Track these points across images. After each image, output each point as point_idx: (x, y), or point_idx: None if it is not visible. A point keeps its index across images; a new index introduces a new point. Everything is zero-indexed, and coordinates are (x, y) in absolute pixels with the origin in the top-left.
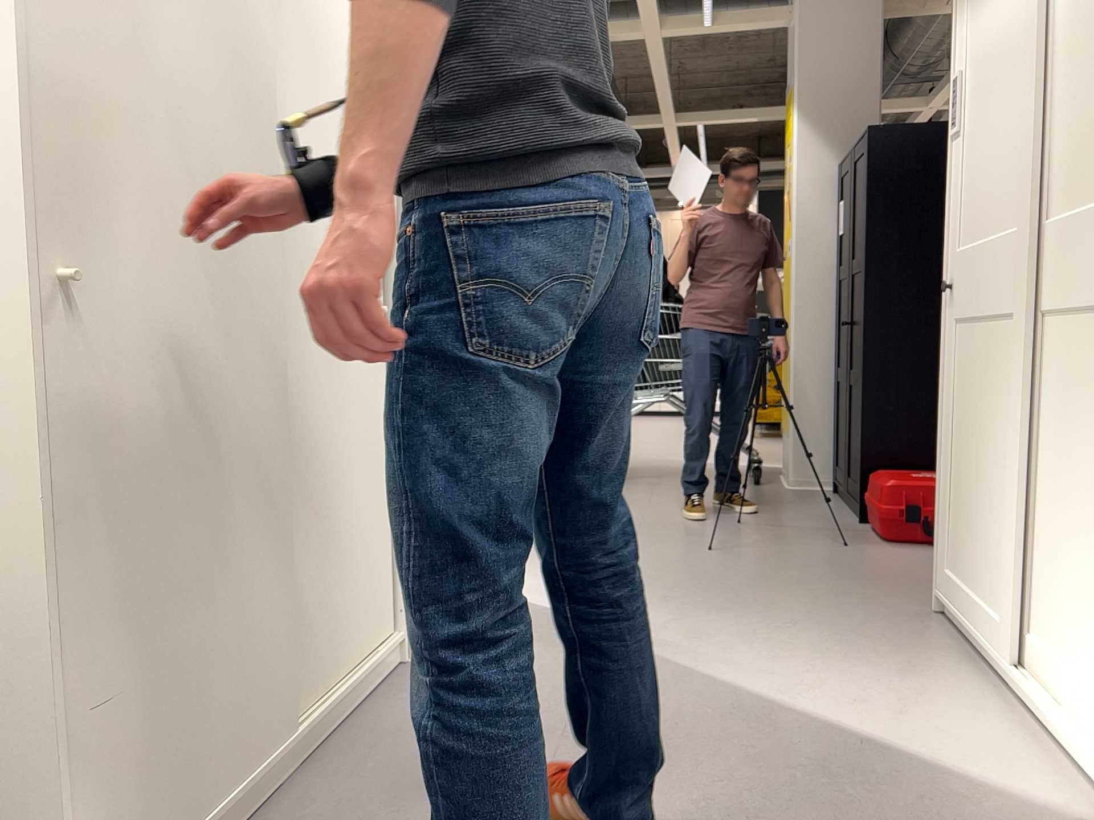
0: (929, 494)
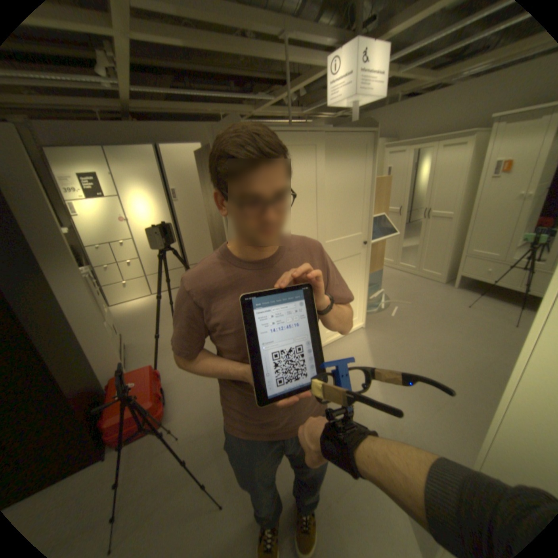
0: (153, 388)
